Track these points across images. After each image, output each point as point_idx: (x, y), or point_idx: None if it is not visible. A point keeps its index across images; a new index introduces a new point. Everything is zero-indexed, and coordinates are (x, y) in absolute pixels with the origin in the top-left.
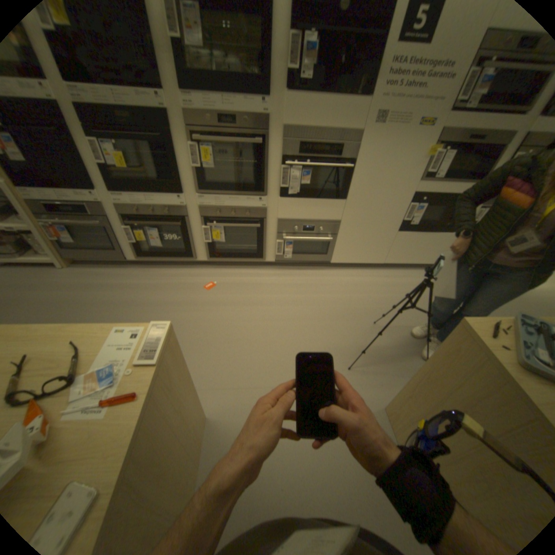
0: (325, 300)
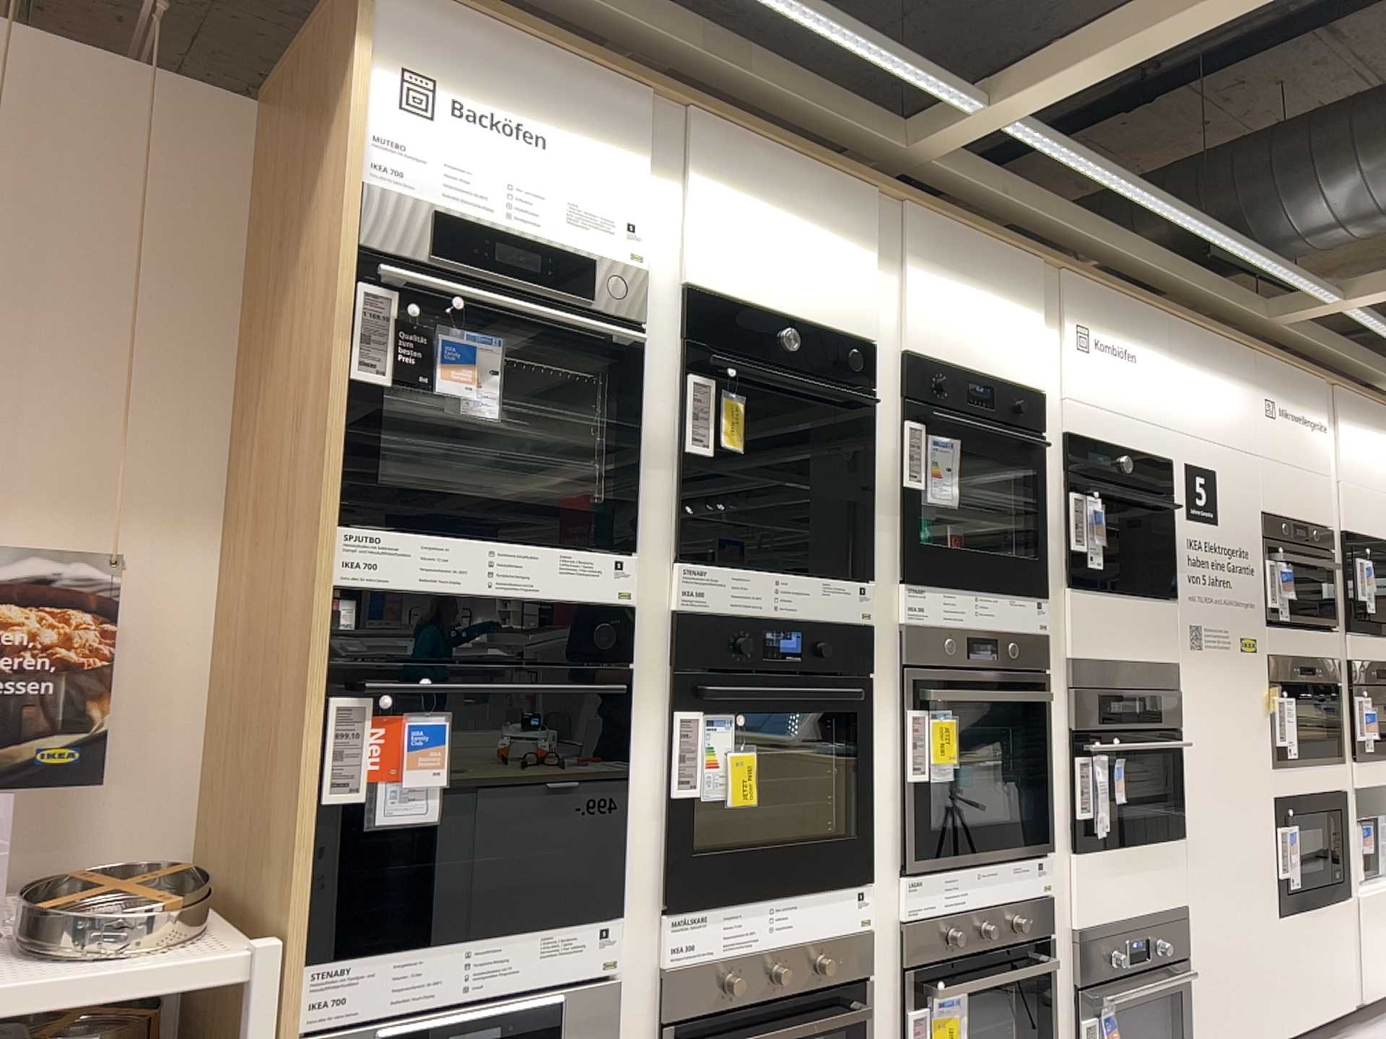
0: None
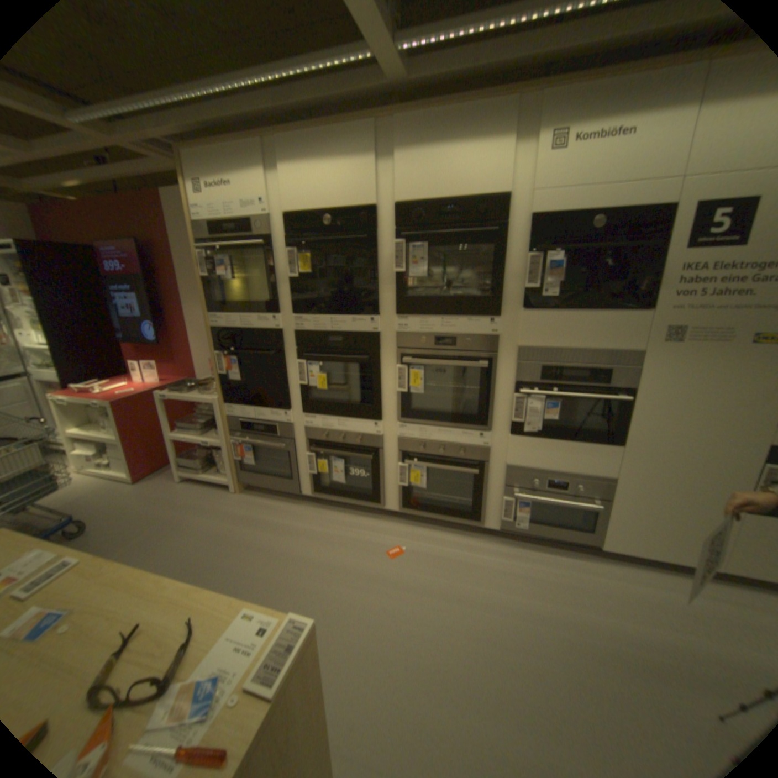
0: (595, 627)
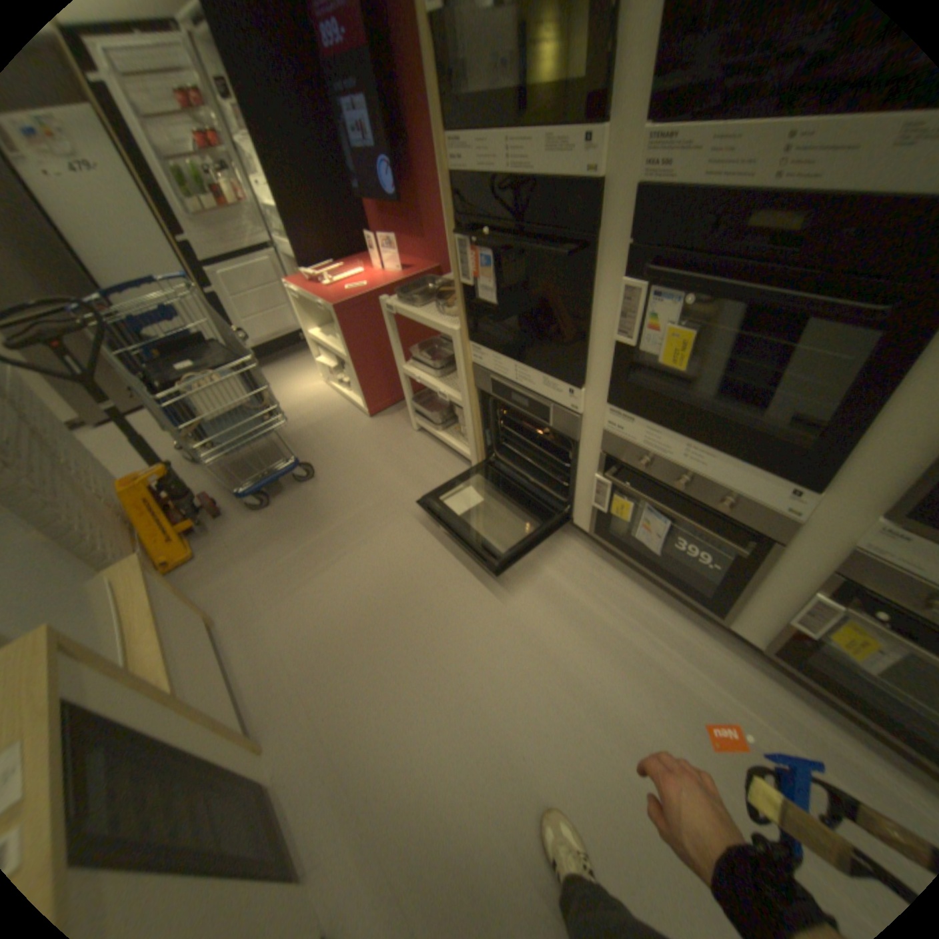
0: None
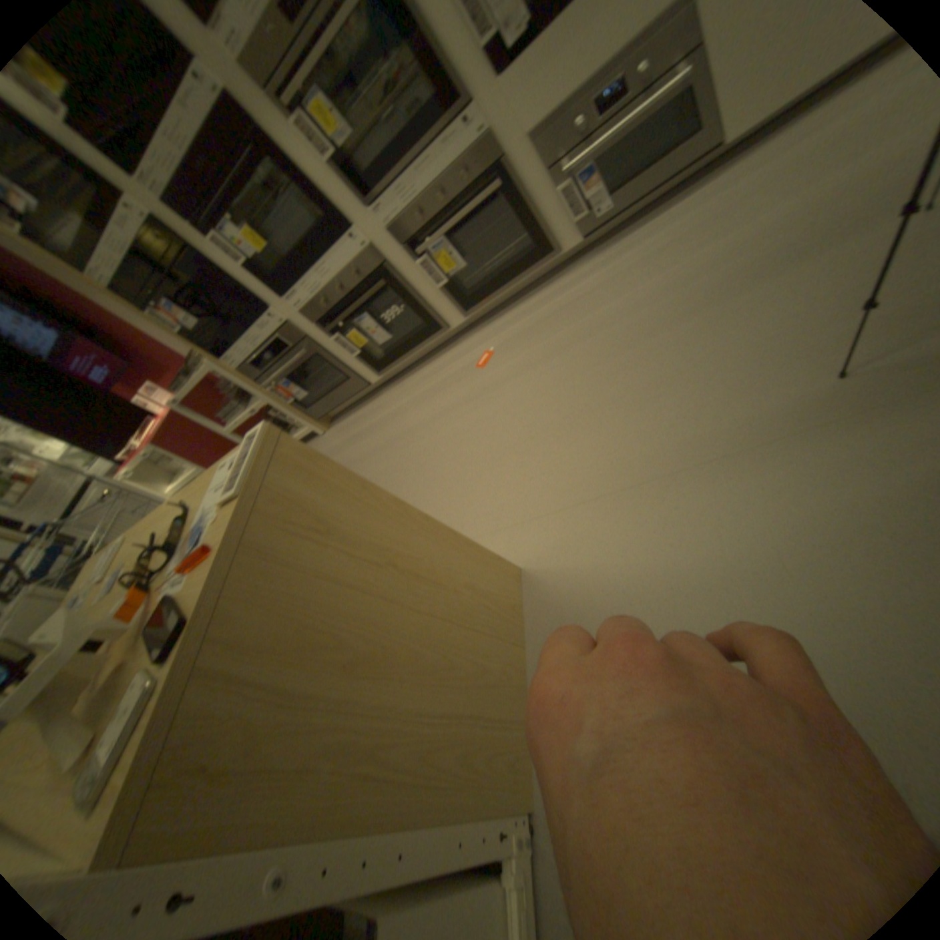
0: (736, 239)
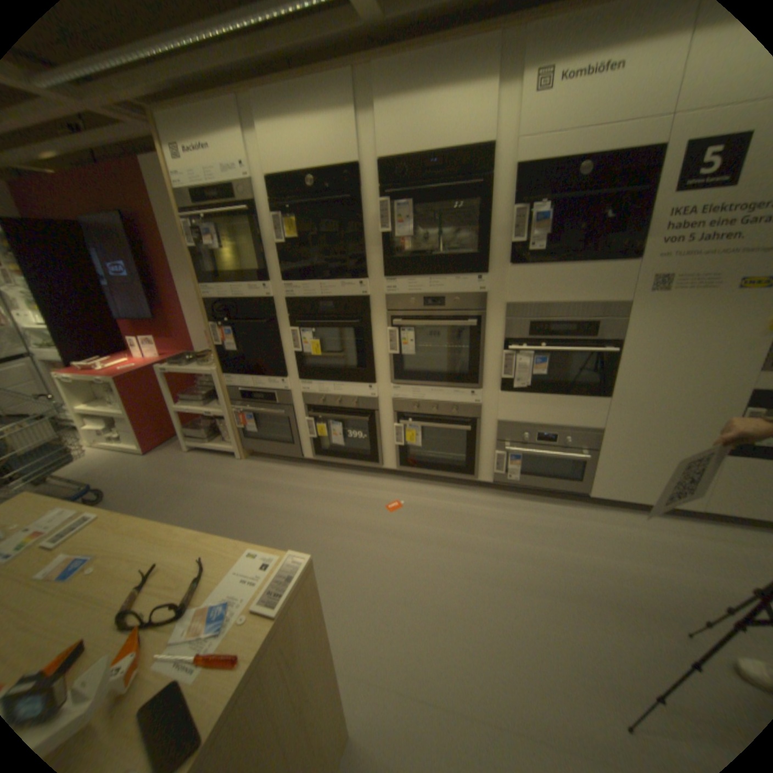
0: (580, 563)
